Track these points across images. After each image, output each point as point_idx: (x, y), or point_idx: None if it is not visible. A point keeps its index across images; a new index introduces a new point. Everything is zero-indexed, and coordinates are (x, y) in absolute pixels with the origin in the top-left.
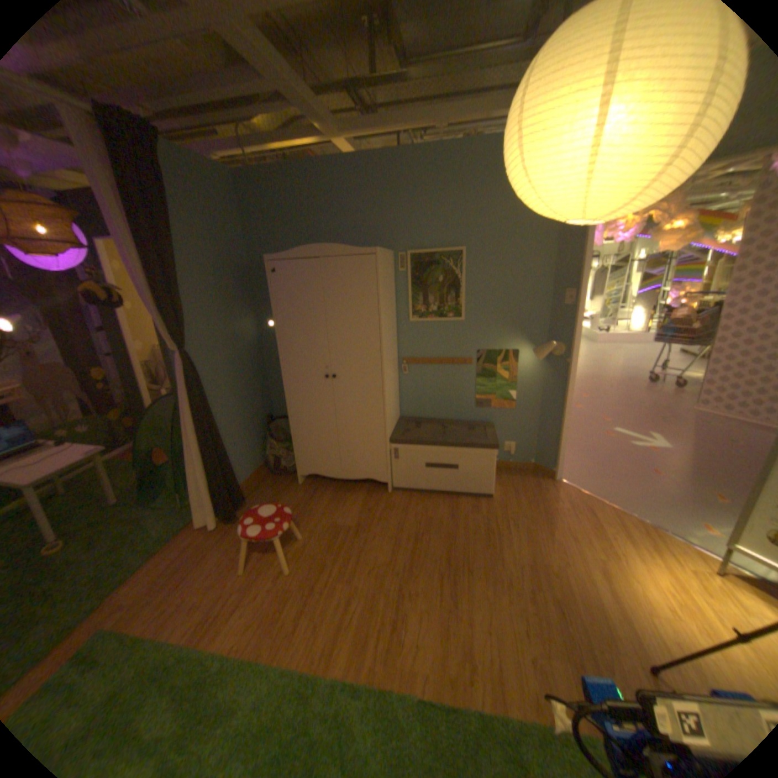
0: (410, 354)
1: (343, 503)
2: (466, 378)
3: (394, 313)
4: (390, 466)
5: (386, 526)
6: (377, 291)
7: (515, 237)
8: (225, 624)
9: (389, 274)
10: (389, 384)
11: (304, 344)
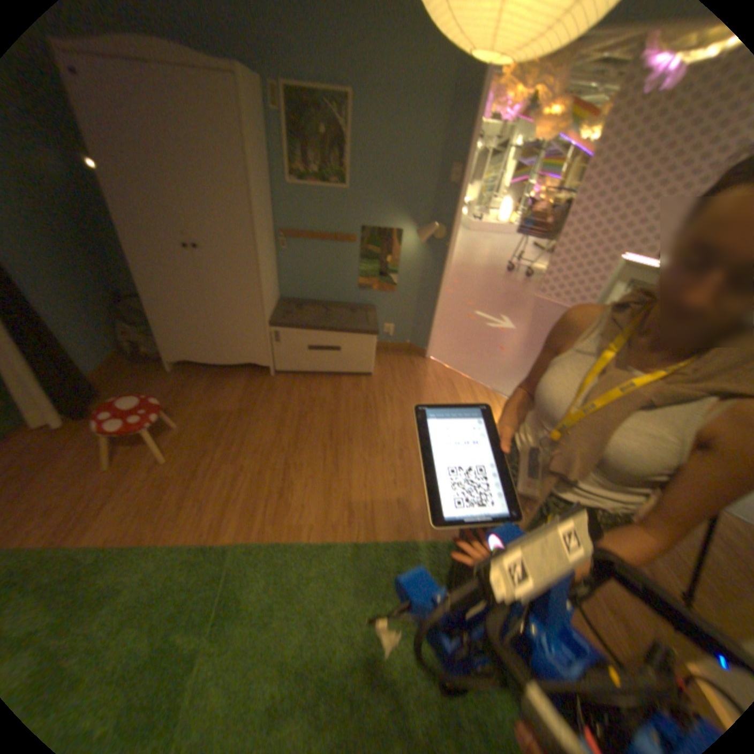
0: (287, 225)
1: (221, 388)
2: (349, 257)
3: (266, 168)
4: (271, 349)
5: (269, 407)
6: (239, 131)
7: (408, 86)
8: (93, 519)
9: (256, 109)
10: (264, 260)
11: (143, 198)
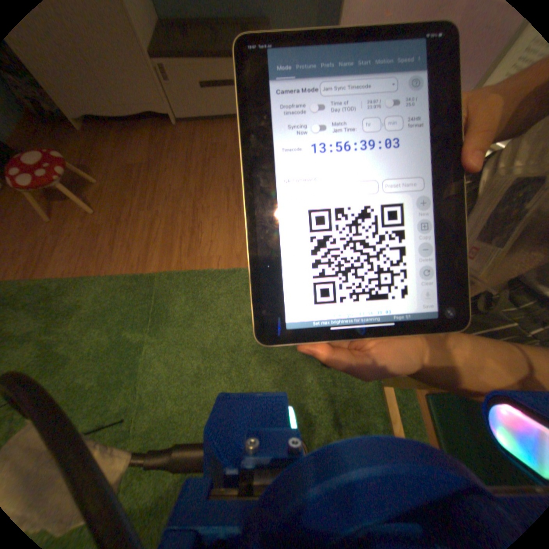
0: None
1: (129, 142)
2: None
3: None
4: (164, 91)
5: (174, 157)
6: None
7: None
8: (50, 258)
9: None
10: None
11: None
